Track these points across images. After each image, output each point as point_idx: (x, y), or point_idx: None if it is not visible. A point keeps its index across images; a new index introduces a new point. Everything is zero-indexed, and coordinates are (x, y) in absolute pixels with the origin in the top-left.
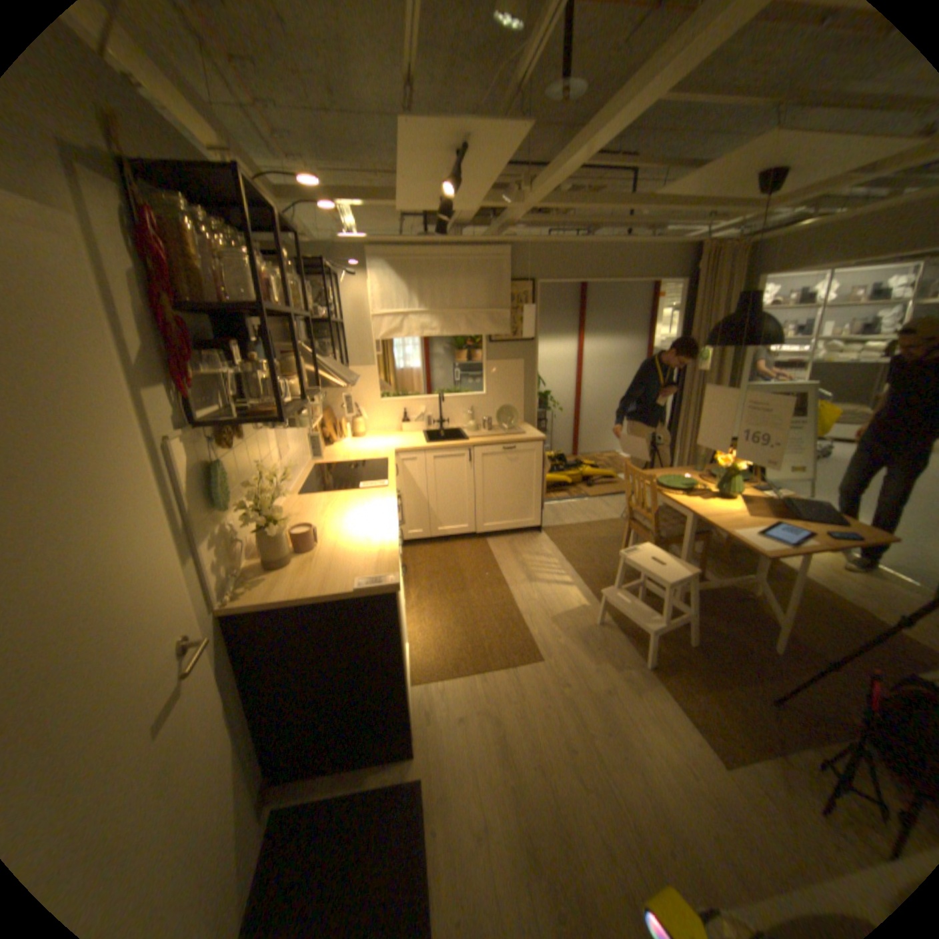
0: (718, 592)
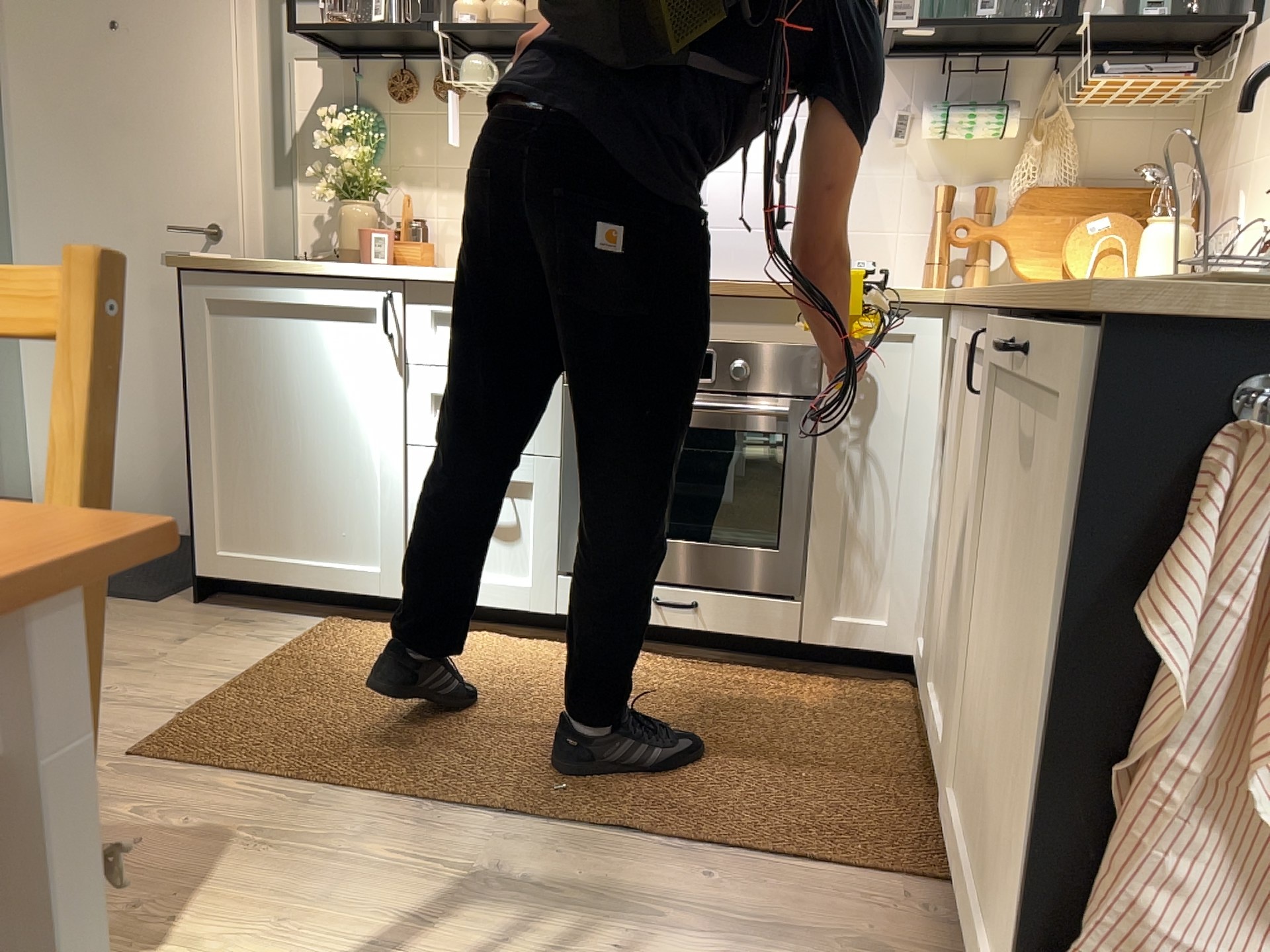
0: None
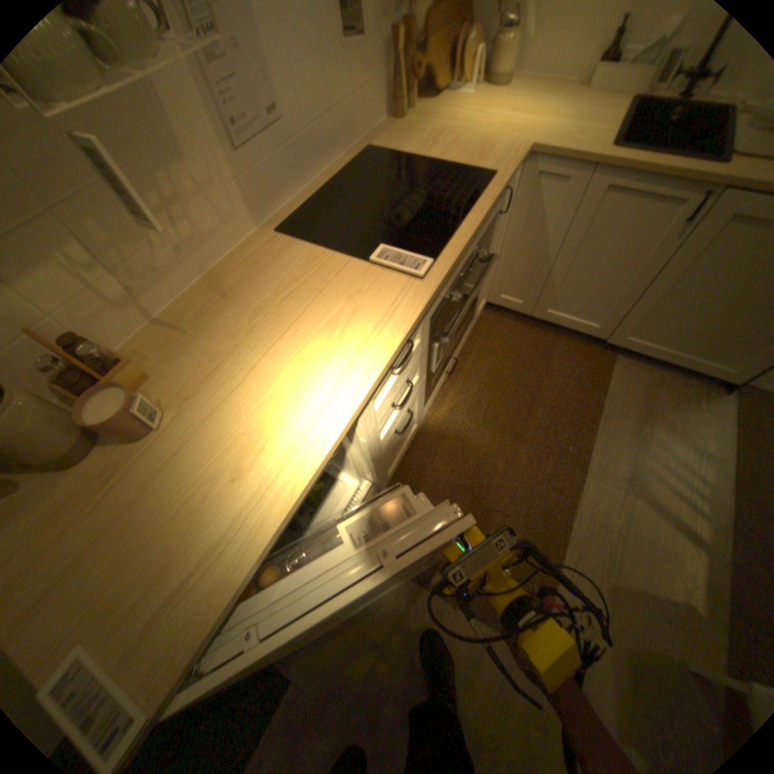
0: None
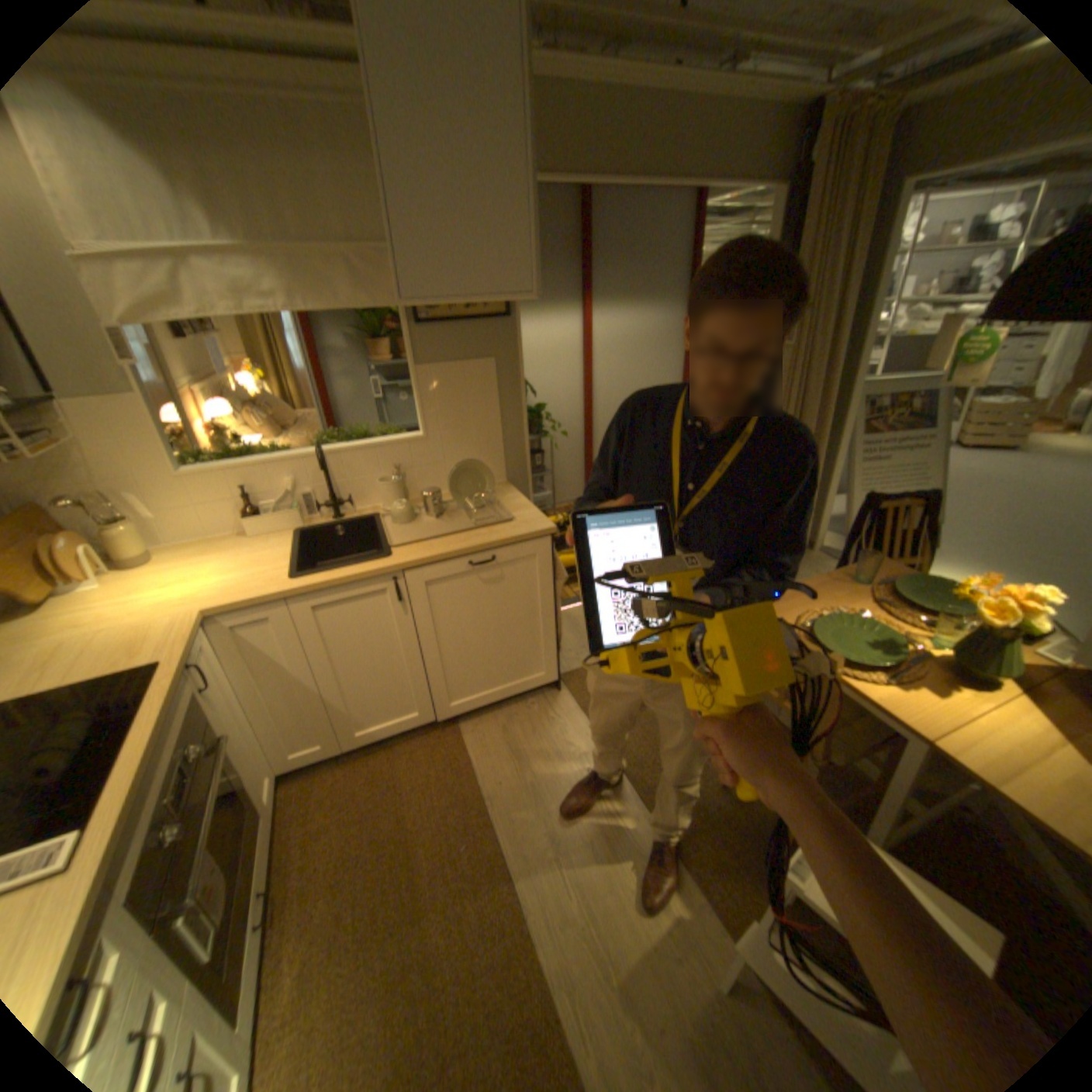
0: (908, 815)
